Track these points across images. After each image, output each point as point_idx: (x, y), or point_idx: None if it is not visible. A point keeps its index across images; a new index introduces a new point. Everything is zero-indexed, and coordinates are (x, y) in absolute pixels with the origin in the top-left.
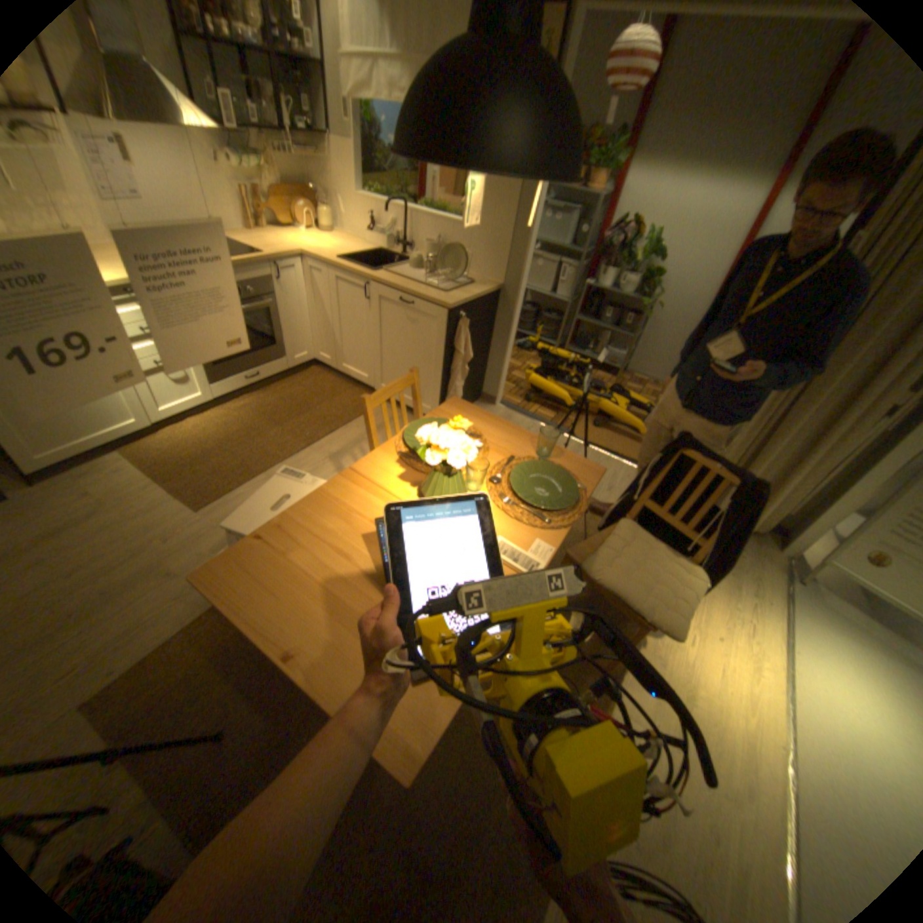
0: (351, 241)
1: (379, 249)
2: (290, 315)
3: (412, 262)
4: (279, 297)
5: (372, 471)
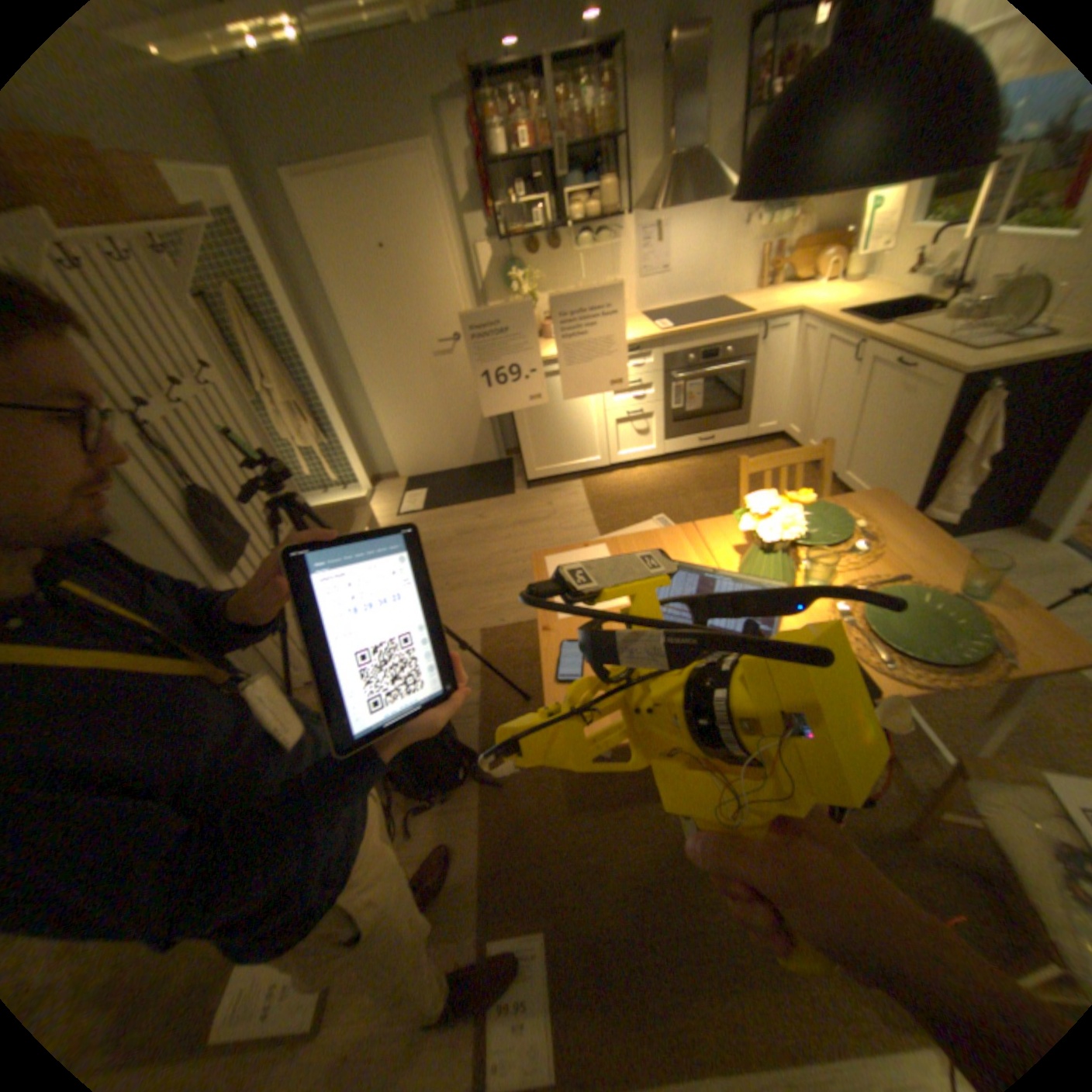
0: (879, 291)
1: (914, 298)
2: (766, 381)
3: (955, 312)
4: (759, 360)
5: (711, 534)
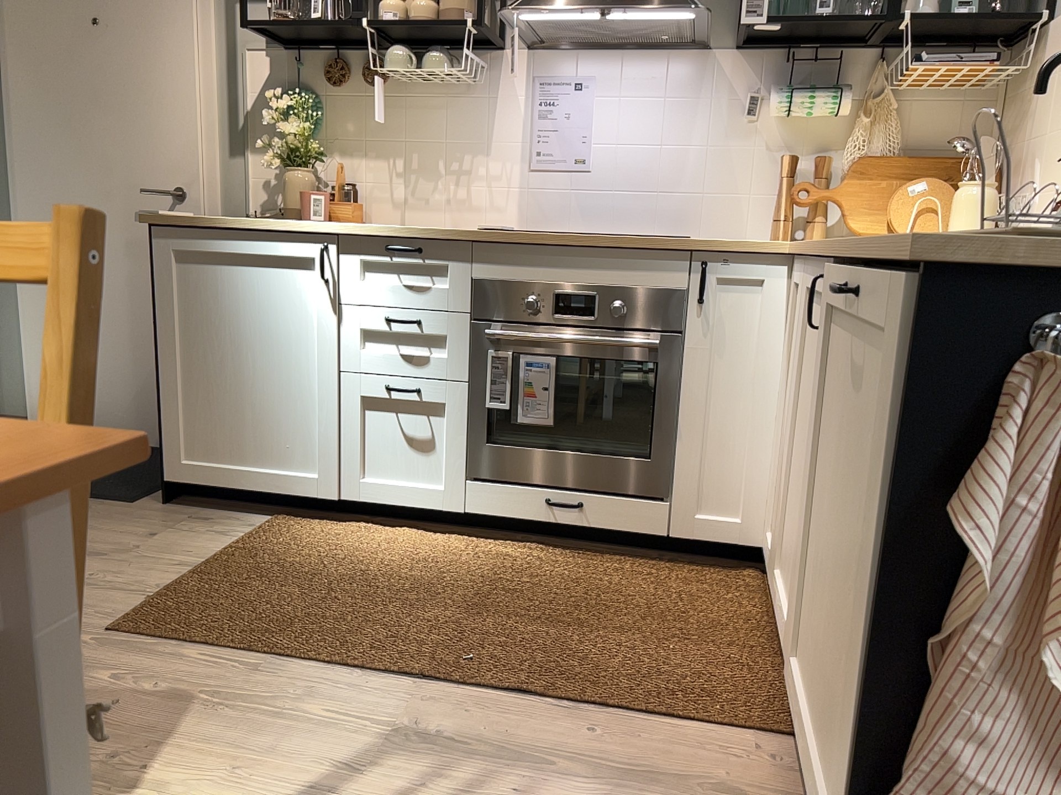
0: None
1: None
2: (714, 403)
3: None
4: (692, 347)
5: None
